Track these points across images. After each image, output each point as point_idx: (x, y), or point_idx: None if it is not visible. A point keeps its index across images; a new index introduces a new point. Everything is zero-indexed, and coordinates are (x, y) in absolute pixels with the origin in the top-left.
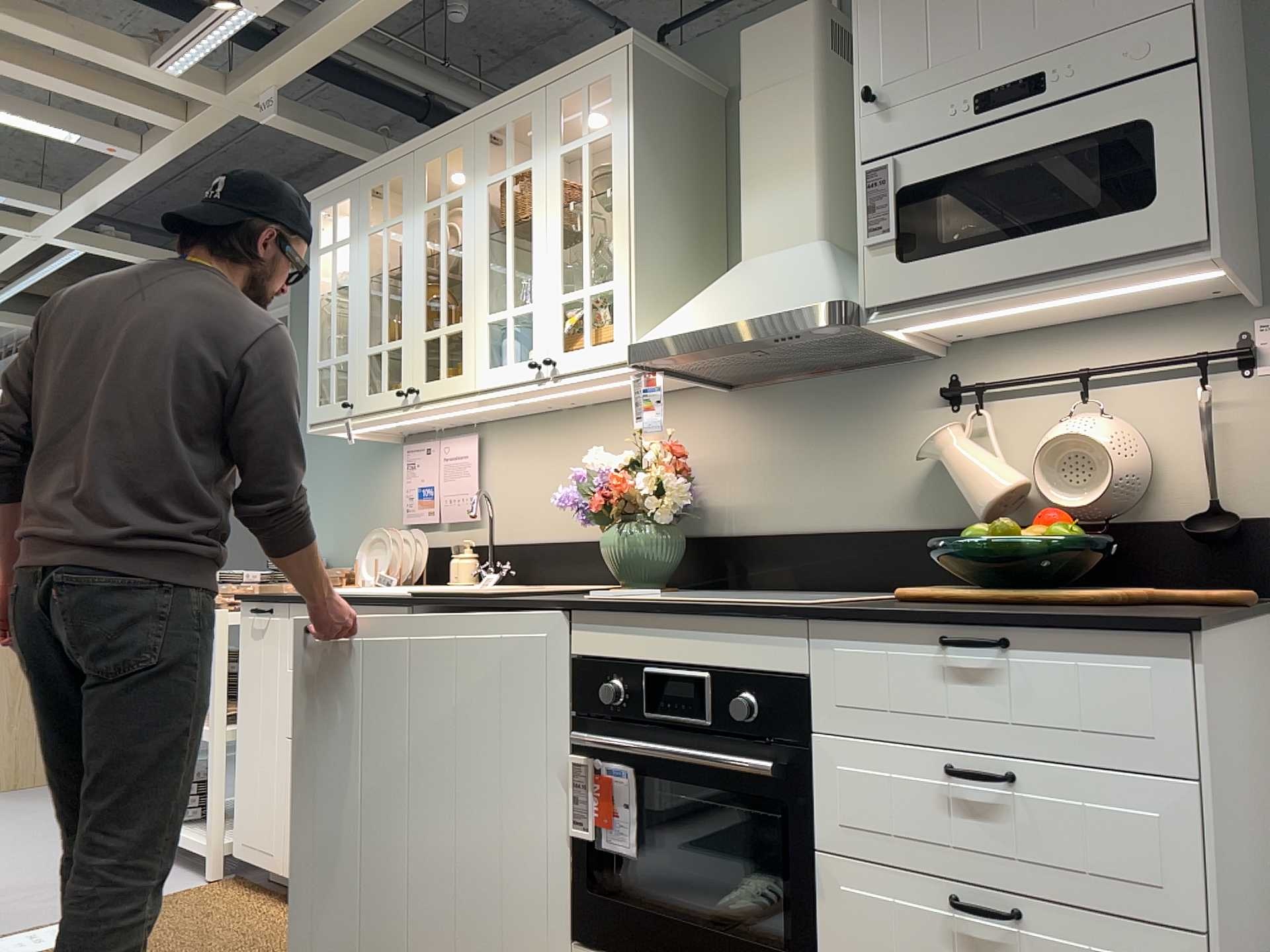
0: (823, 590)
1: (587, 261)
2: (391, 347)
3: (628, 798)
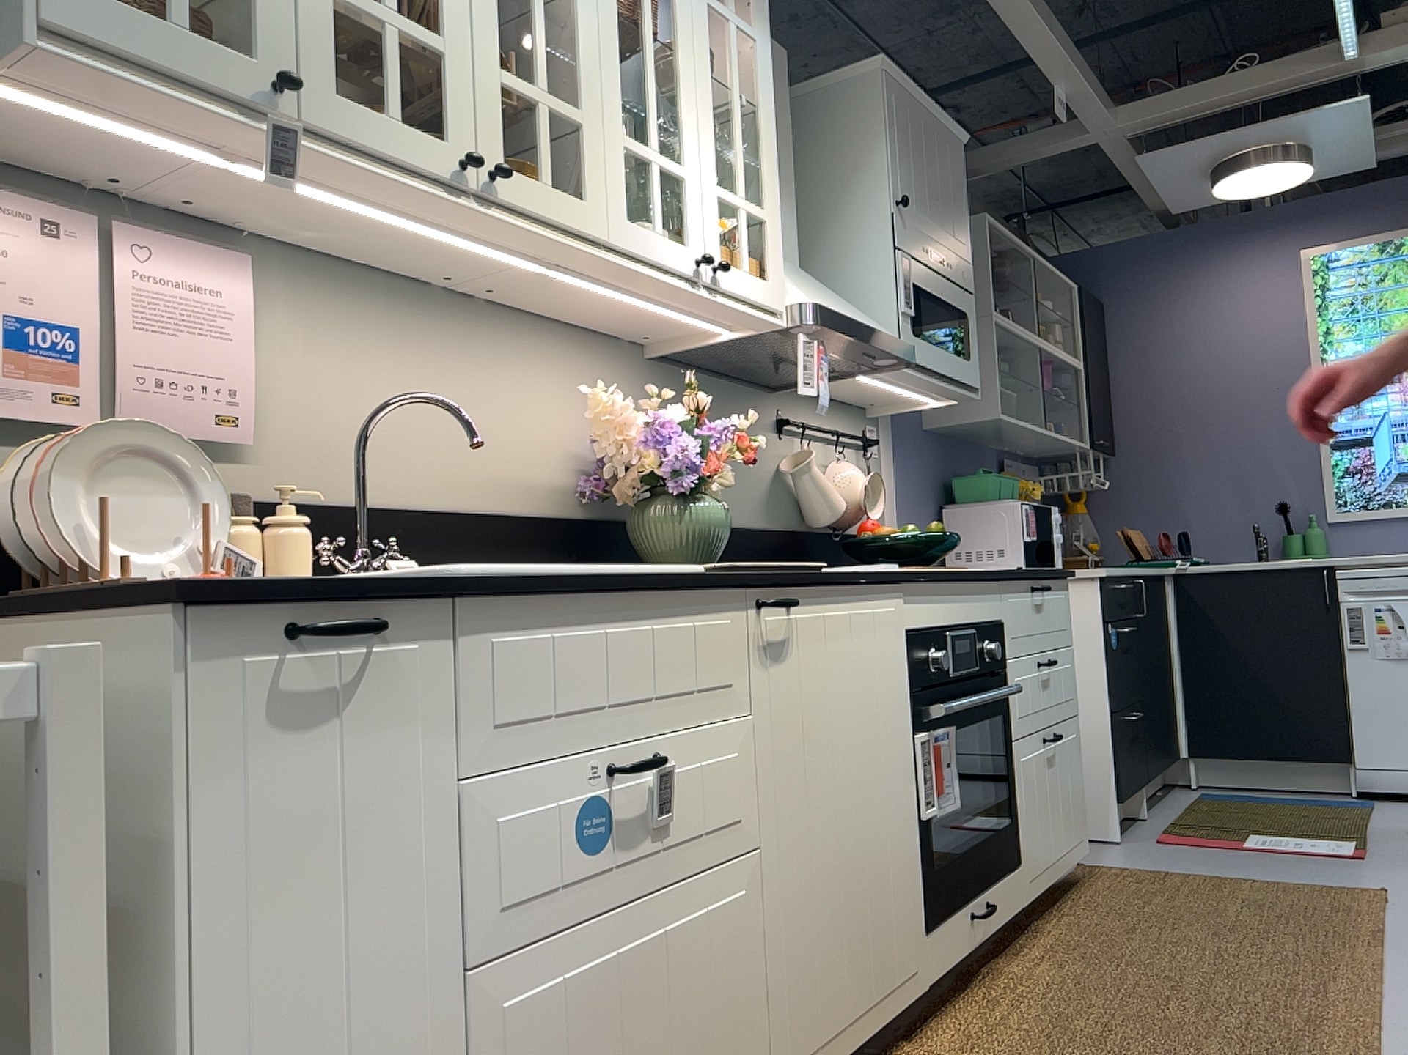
0: None
1: (744, 169)
2: (413, 35)
3: (951, 754)
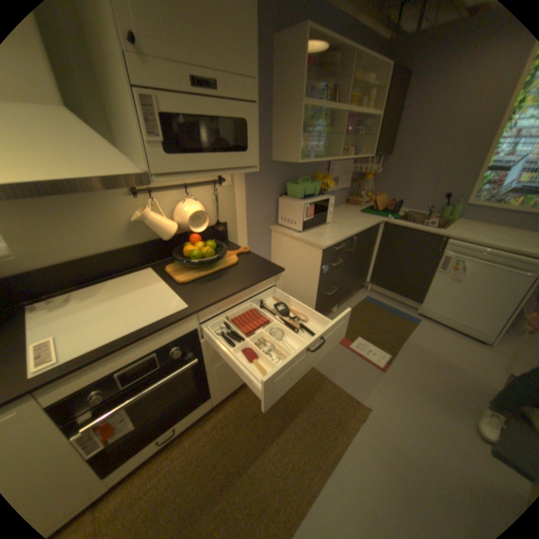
0: (91, 281)
1: None
2: None
3: (121, 417)
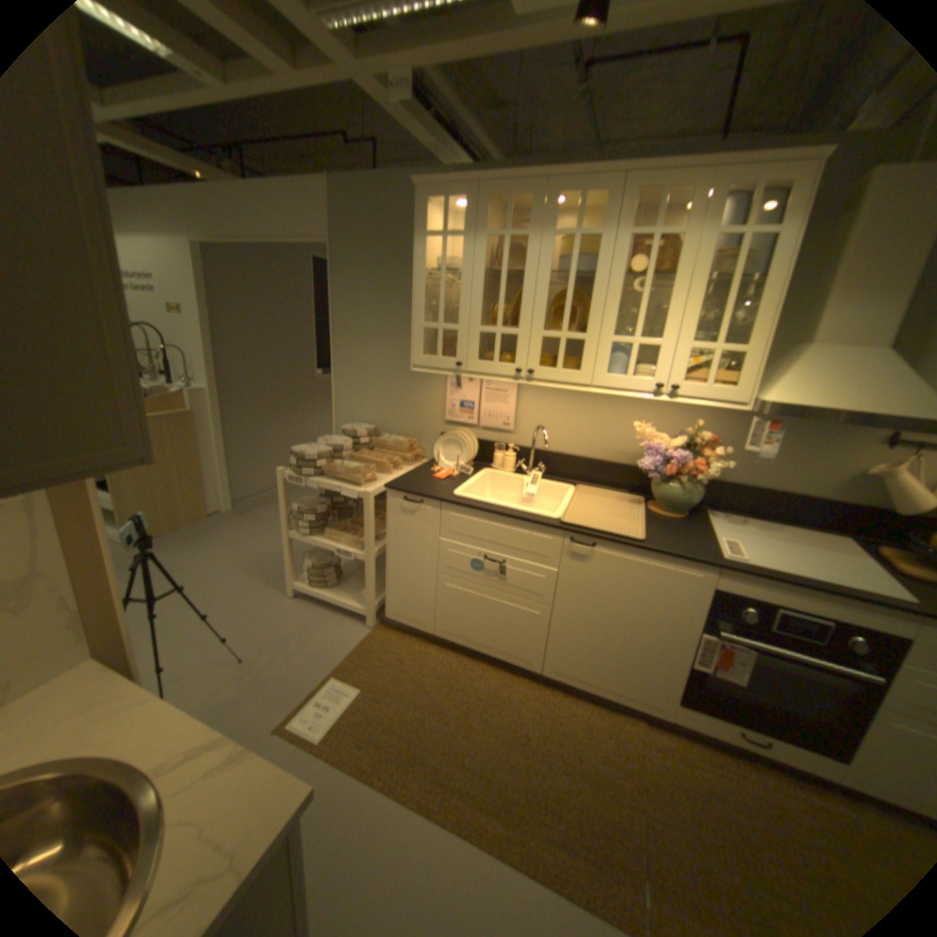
0: (770, 519)
1: (728, 327)
2: (507, 334)
3: (748, 663)
